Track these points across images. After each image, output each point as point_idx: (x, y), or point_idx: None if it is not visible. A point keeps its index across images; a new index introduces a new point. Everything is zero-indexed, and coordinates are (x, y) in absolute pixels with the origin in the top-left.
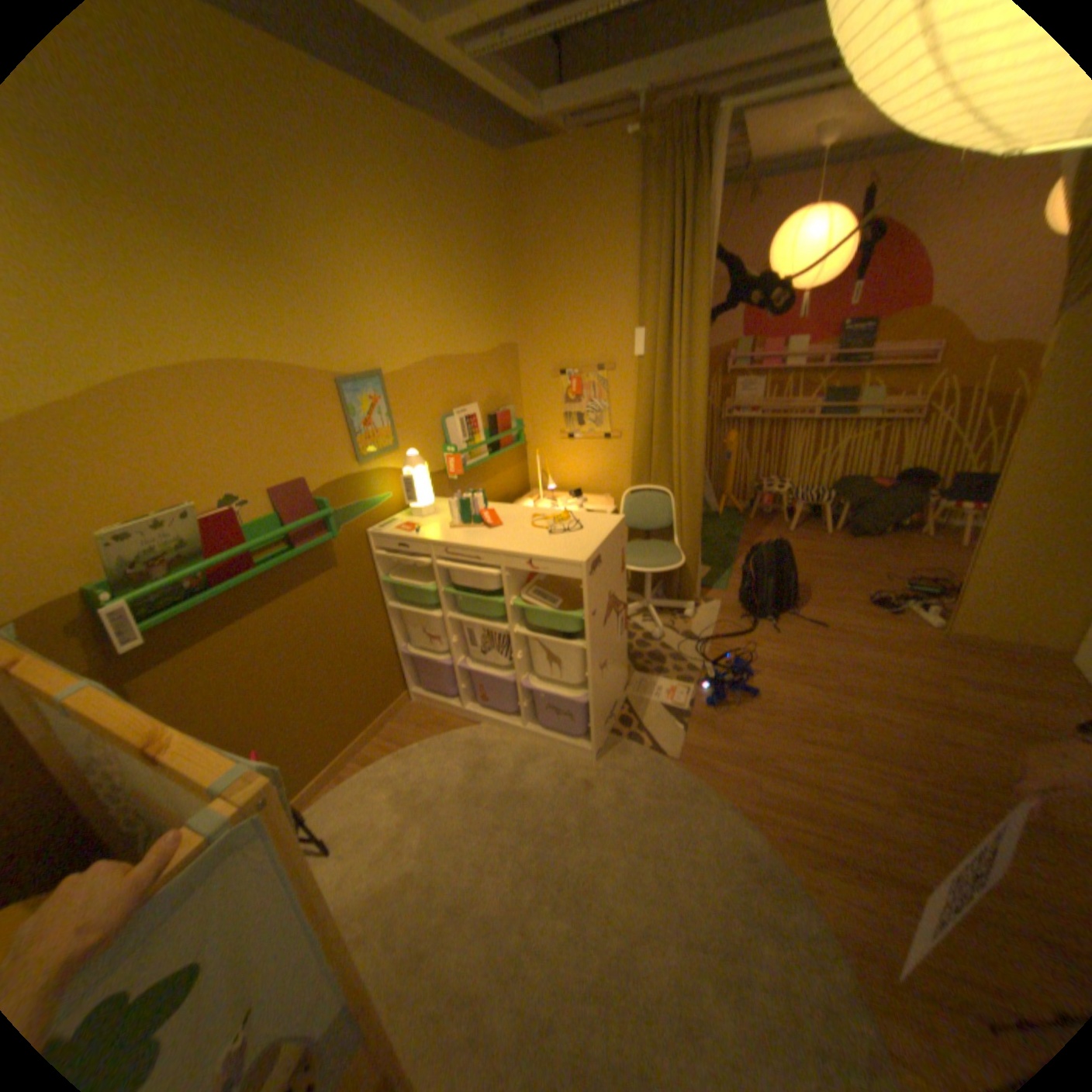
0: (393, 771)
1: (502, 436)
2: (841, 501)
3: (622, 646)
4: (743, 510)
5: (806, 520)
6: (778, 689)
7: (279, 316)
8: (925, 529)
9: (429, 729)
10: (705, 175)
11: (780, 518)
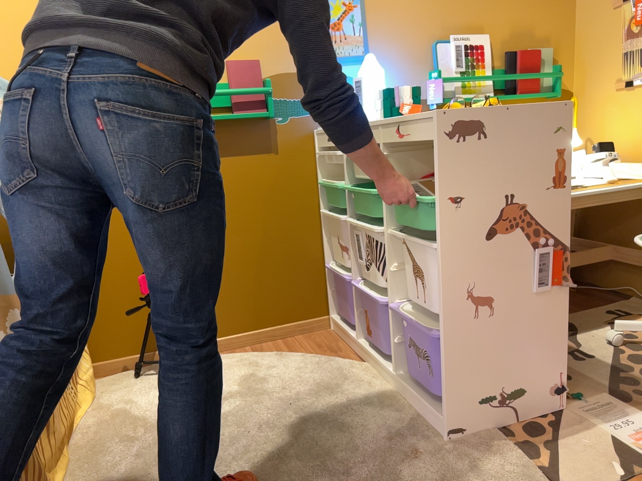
0: (265, 361)
1: (518, 75)
2: None
3: (553, 313)
4: None
5: None
6: None
7: None
8: None
9: (323, 351)
10: None
11: None
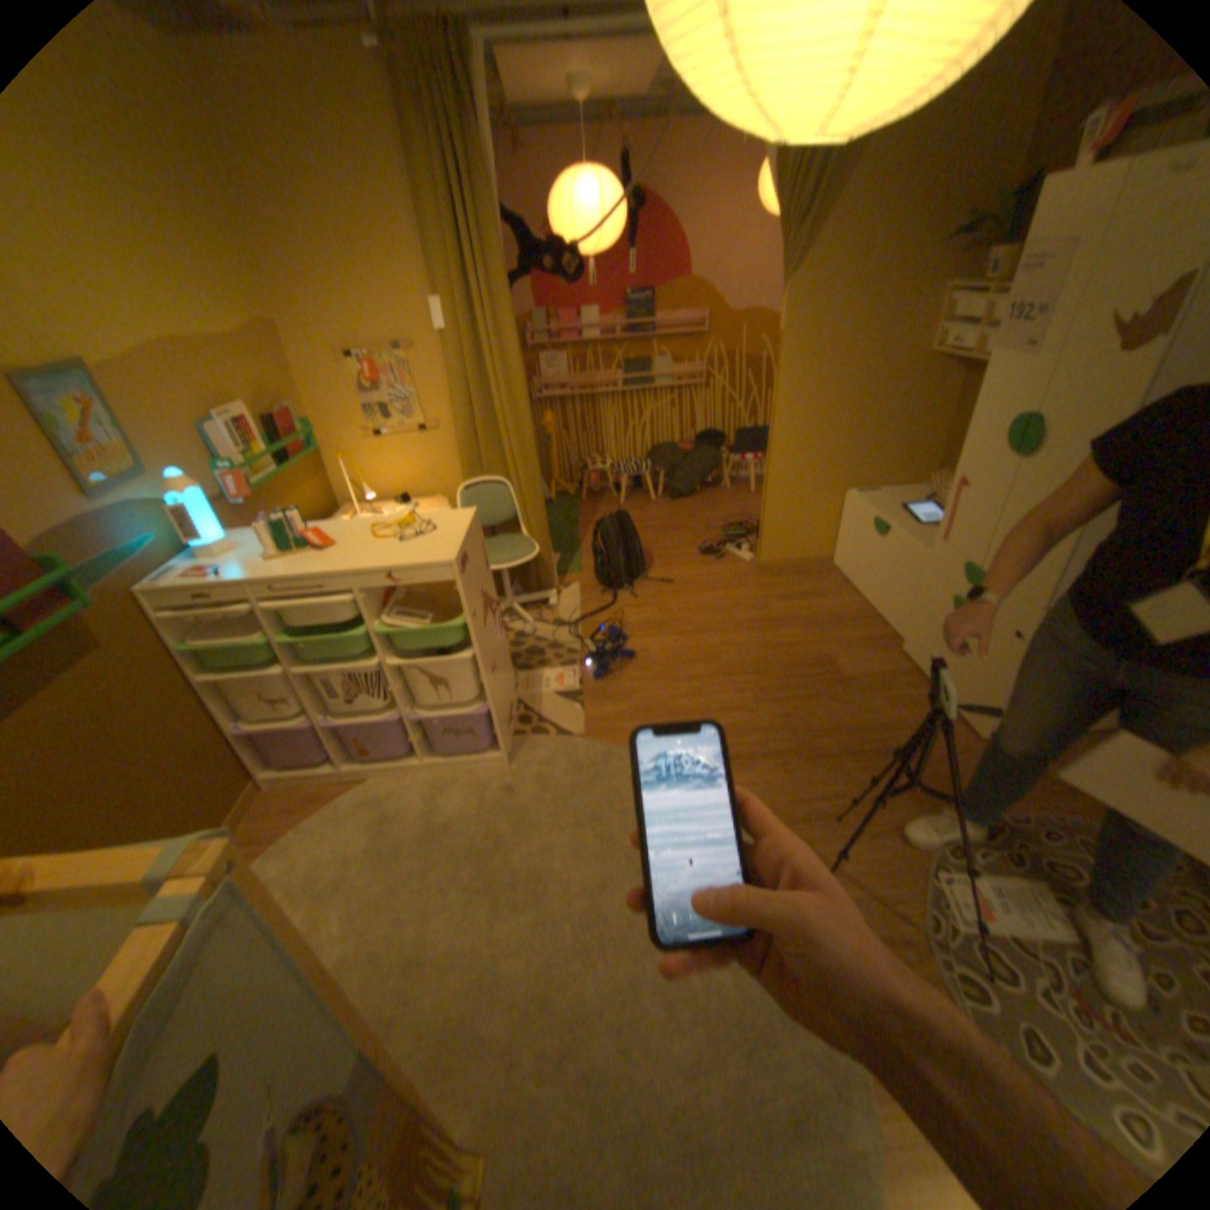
0: (270, 871)
1: (289, 440)
2: (656, 469)
3: (504, 646)
4: (573, 493)
5: (631, 493)
6: (647, 645)
7: None
8: (722, 483)
9: (301, 810)
10: (470, 117)
11: (608, 495)
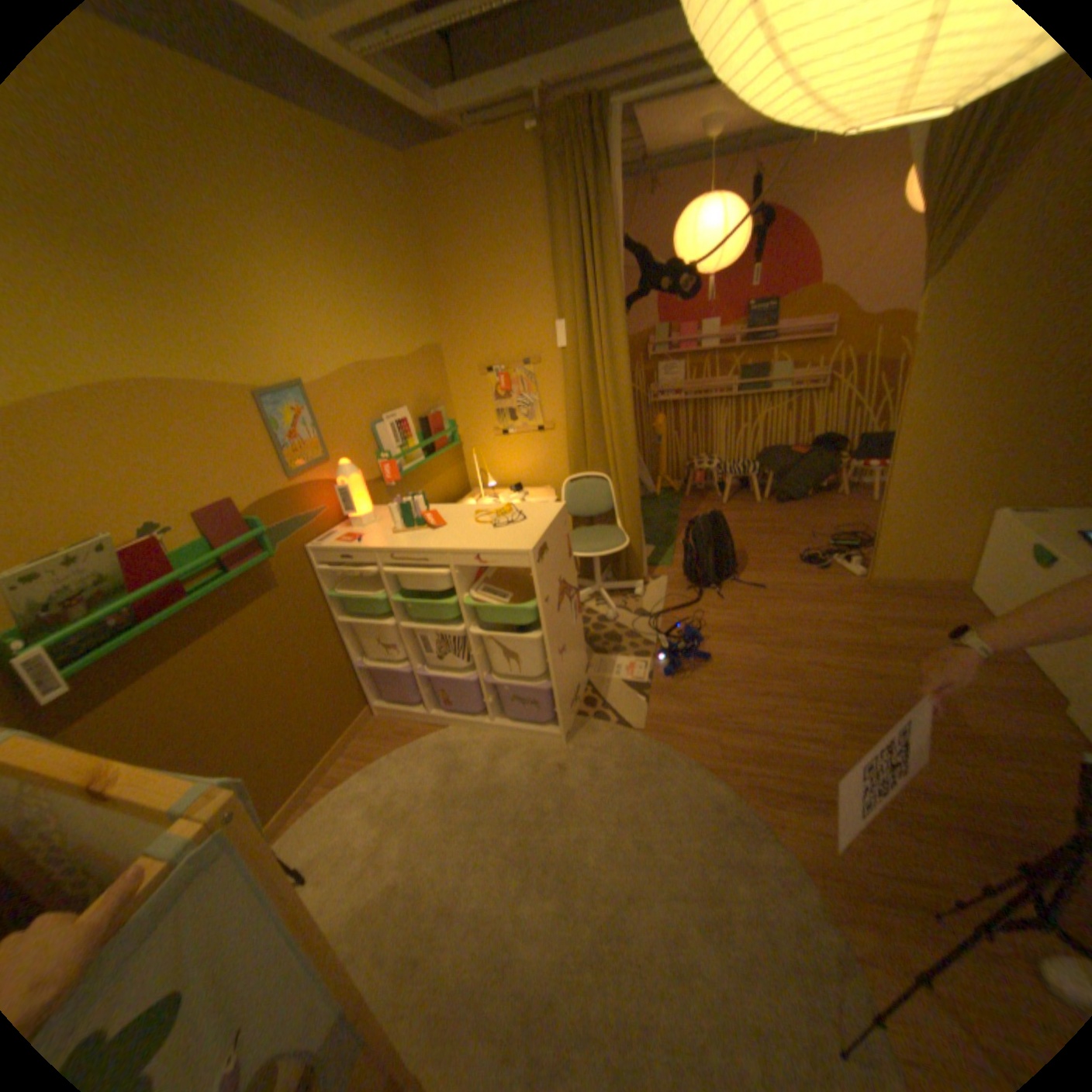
0: (363, 788)
1: (437, 438)
2: (765, 471)
3: (579, 630)
4: (678, 490)
5: (736, 492)
6: (727, 651)
7: (183, 331)
8: (840, 489)
9: (396, 741)
10: (604, 169)
11: (712, 493)
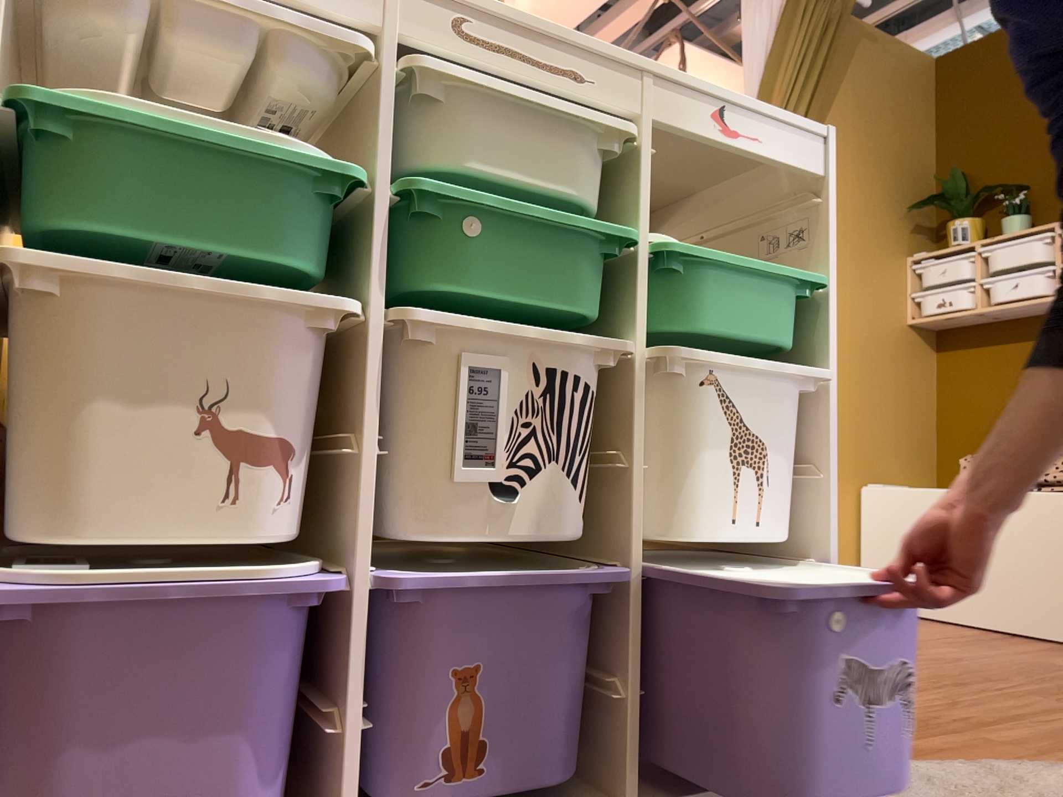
0: None
1: None
2: None
3: None
4: None
5: None
6: None
7: None
8: None
9: None
10: None
11: None
